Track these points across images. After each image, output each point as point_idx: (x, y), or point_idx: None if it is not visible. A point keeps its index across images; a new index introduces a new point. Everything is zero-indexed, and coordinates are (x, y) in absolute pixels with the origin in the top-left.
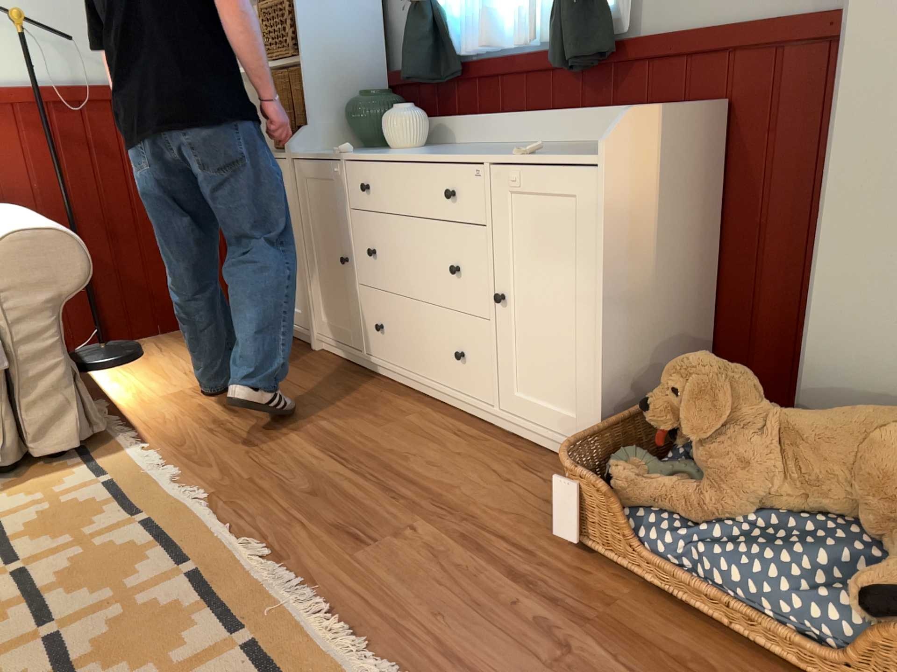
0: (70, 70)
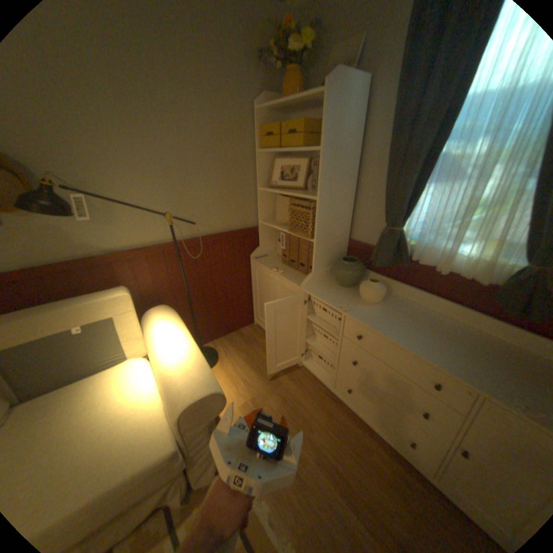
0: (189, 228)
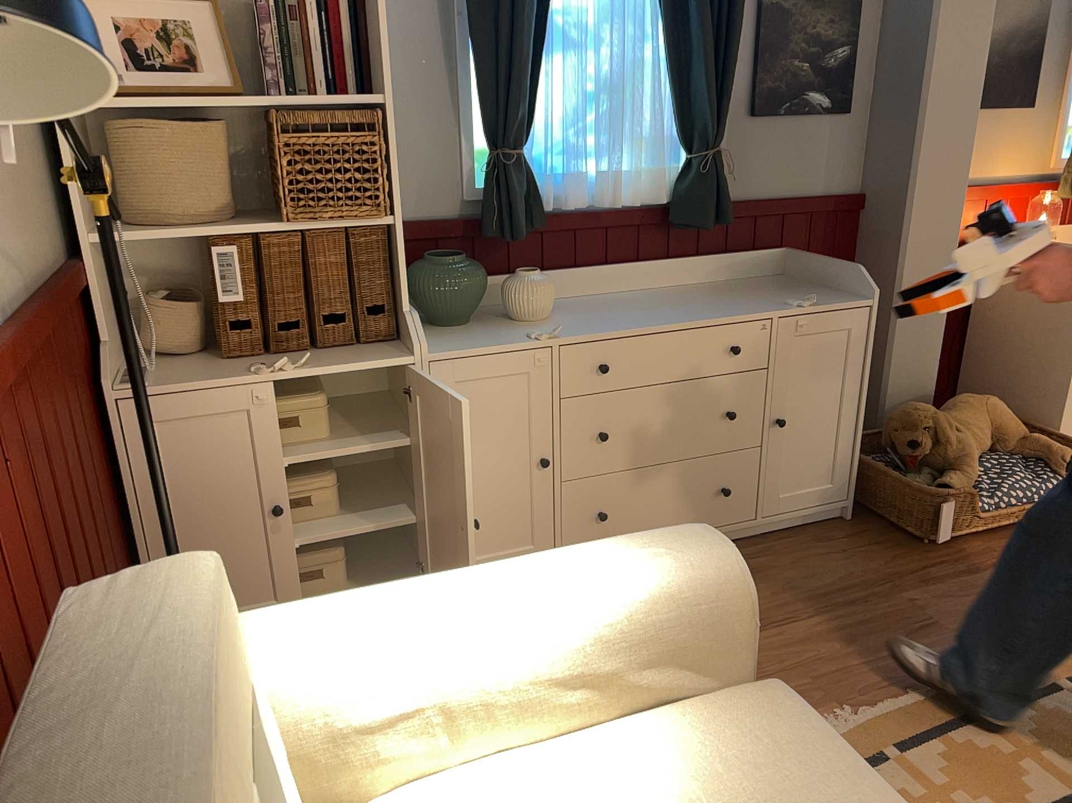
0: None
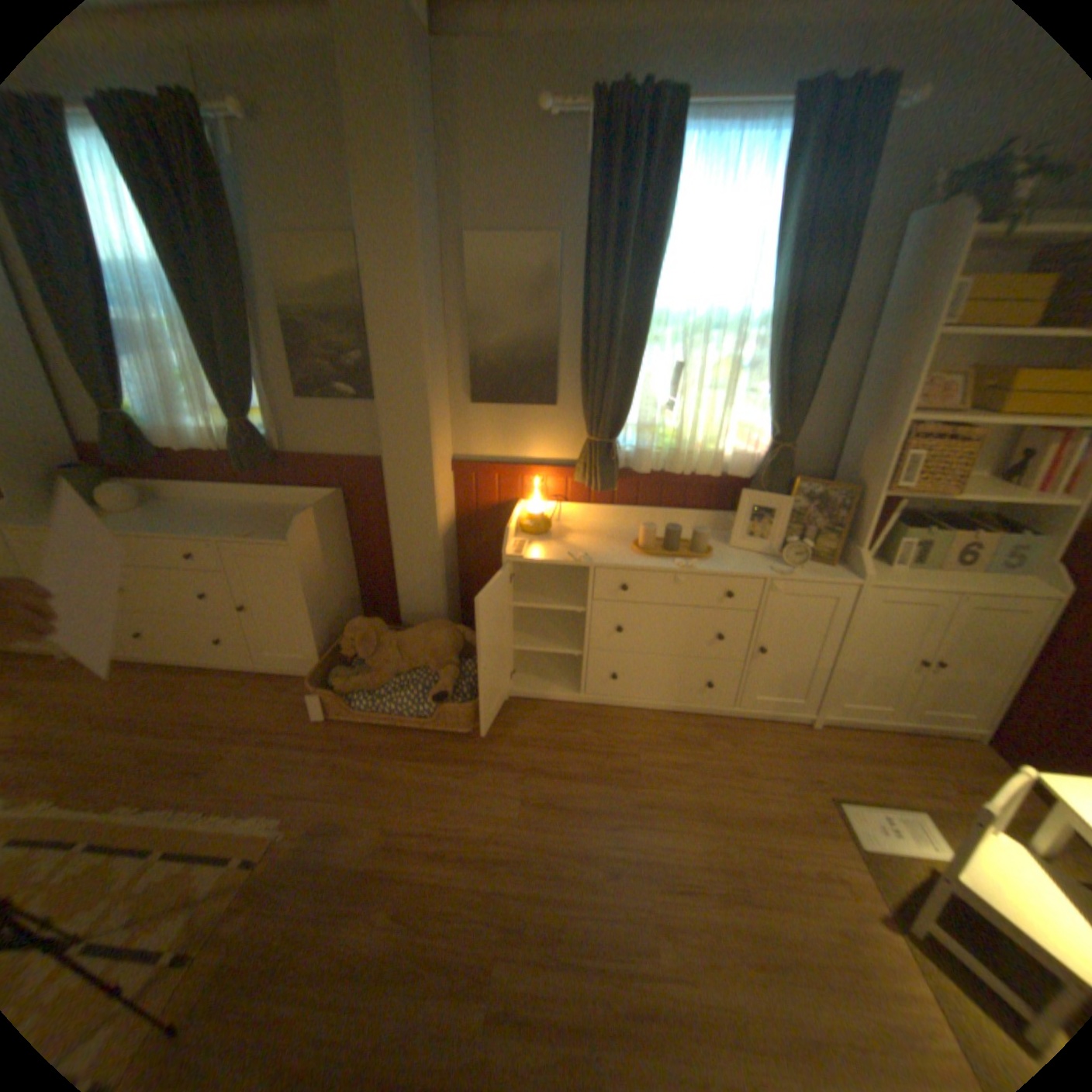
0: None
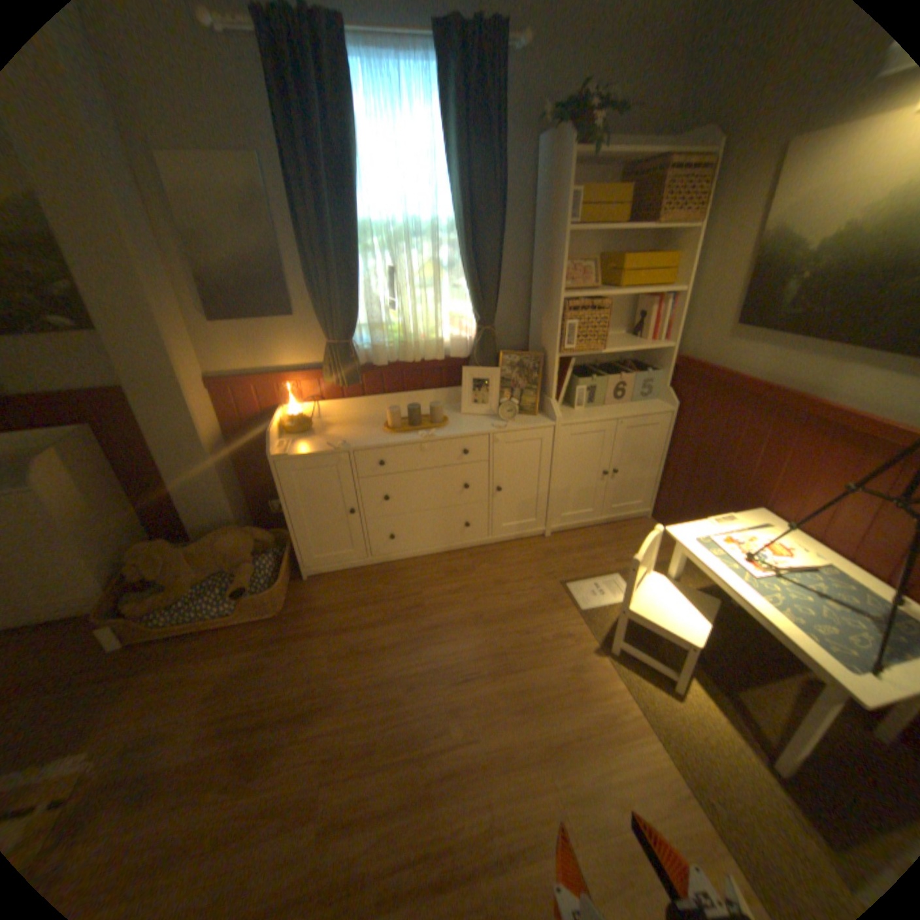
0: None
